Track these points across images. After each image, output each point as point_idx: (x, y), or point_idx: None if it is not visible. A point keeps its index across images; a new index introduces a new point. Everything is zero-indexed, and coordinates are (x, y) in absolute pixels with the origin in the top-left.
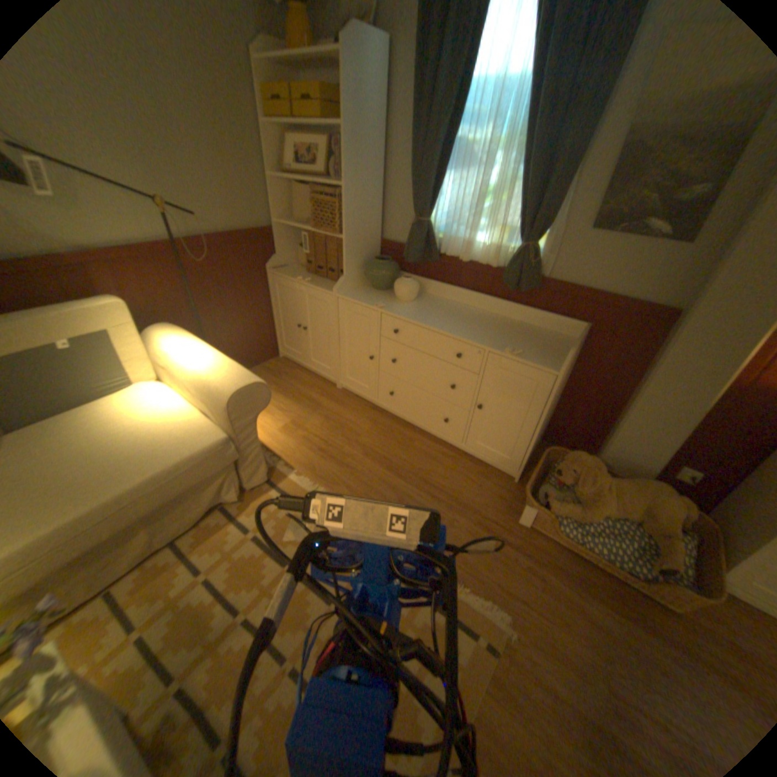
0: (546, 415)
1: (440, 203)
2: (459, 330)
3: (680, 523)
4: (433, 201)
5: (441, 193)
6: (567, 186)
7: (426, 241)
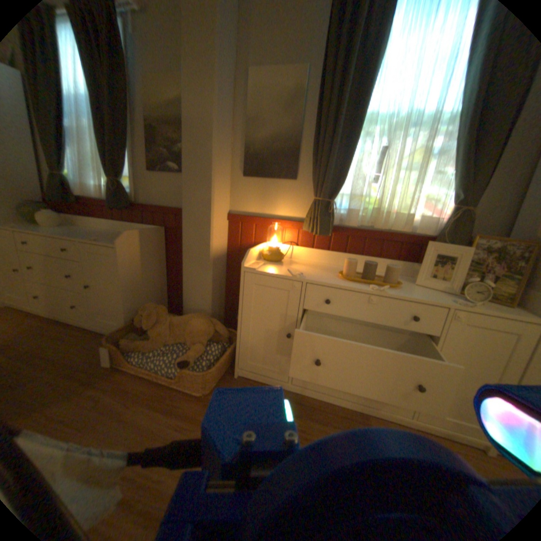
0: (127, 282)
1: (66, 163)
2: (68, 235)
3: (208, 334)
4: (63, 163)
5: (66, 157)
6: (122, 146)
7: (60, 186)
